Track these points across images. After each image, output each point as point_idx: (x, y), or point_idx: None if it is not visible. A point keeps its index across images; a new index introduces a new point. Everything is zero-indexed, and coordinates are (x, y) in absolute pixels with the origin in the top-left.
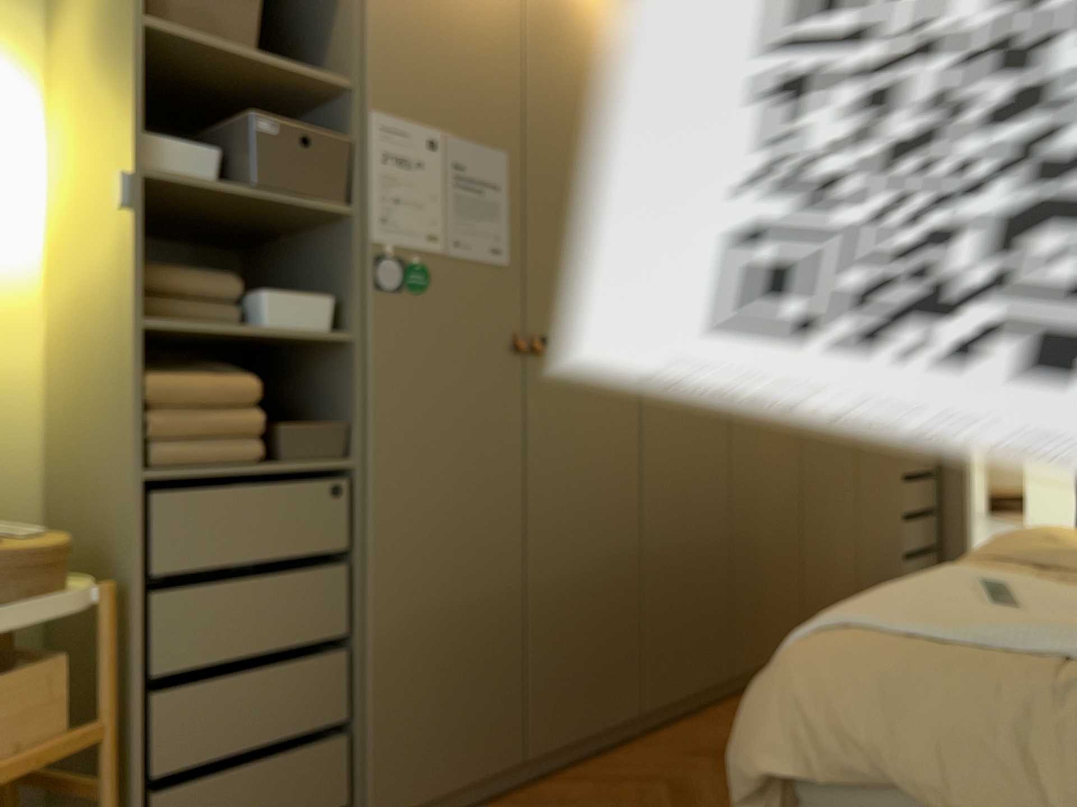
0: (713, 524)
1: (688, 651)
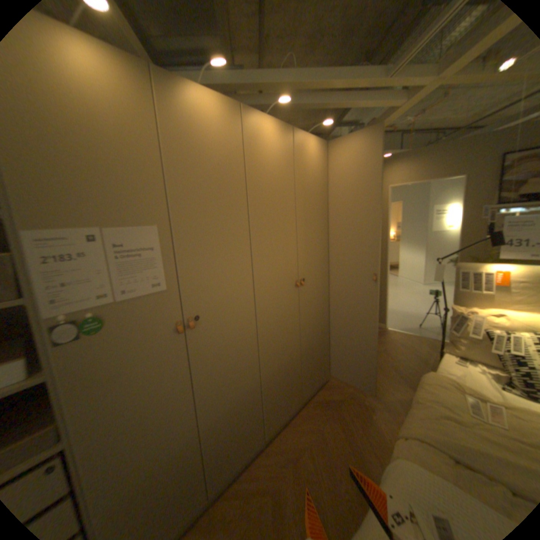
0: (292, 353)
1: (283, 406)
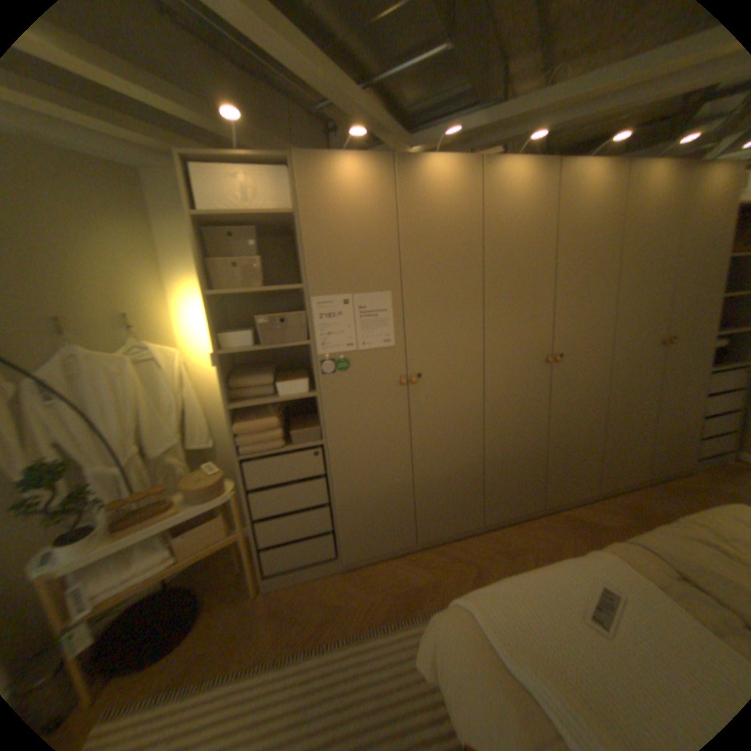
0: (533, 443)
1: (513, 499)
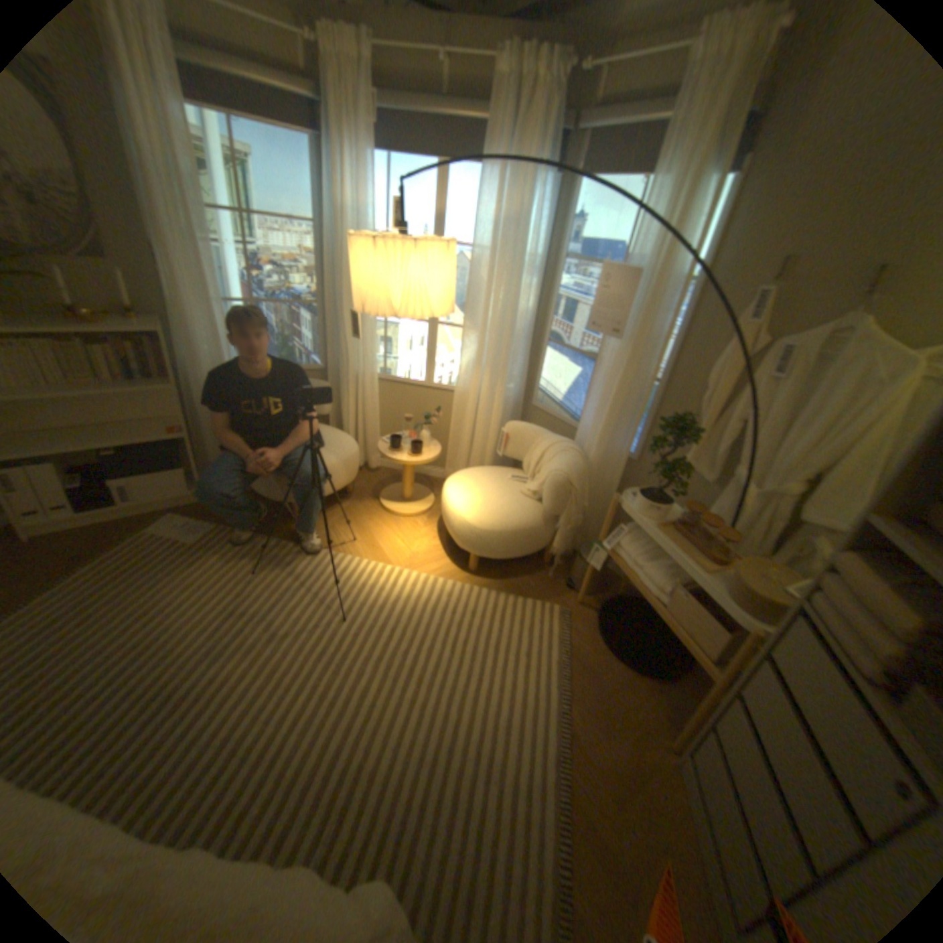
0: None
1: None
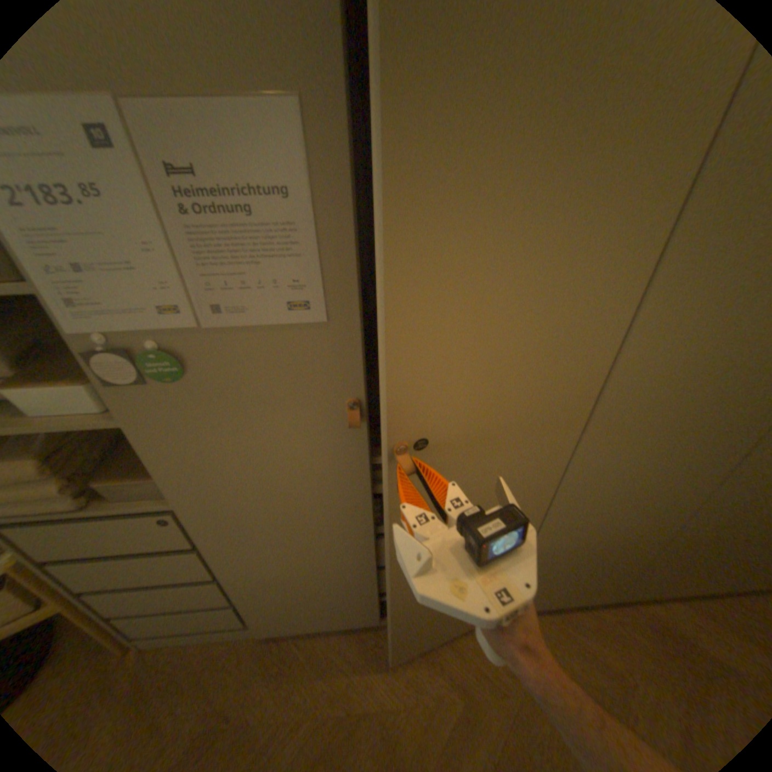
0: (647, 532)
1: (566, 593)
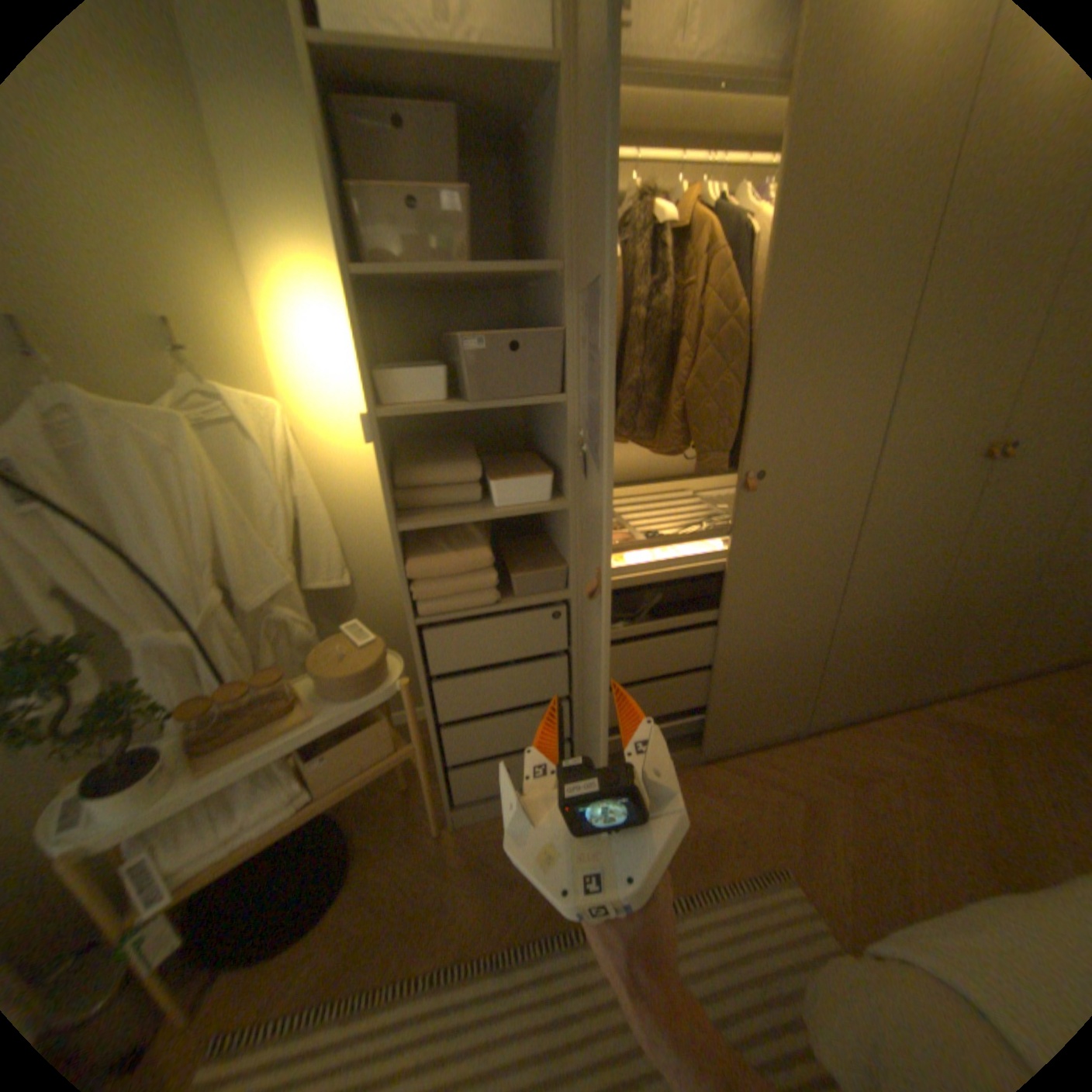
0: (918, 600)
1: (861, 689)
